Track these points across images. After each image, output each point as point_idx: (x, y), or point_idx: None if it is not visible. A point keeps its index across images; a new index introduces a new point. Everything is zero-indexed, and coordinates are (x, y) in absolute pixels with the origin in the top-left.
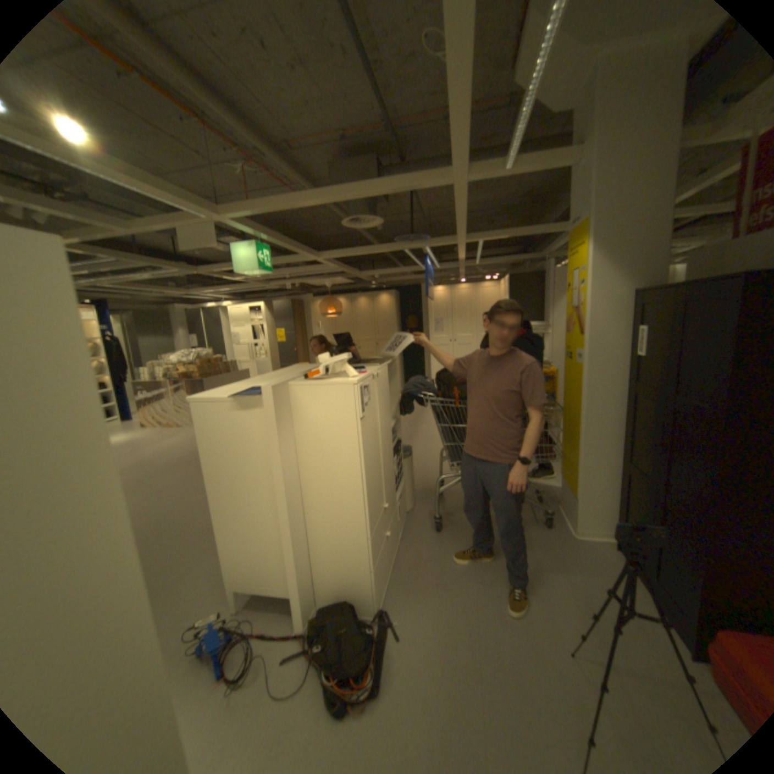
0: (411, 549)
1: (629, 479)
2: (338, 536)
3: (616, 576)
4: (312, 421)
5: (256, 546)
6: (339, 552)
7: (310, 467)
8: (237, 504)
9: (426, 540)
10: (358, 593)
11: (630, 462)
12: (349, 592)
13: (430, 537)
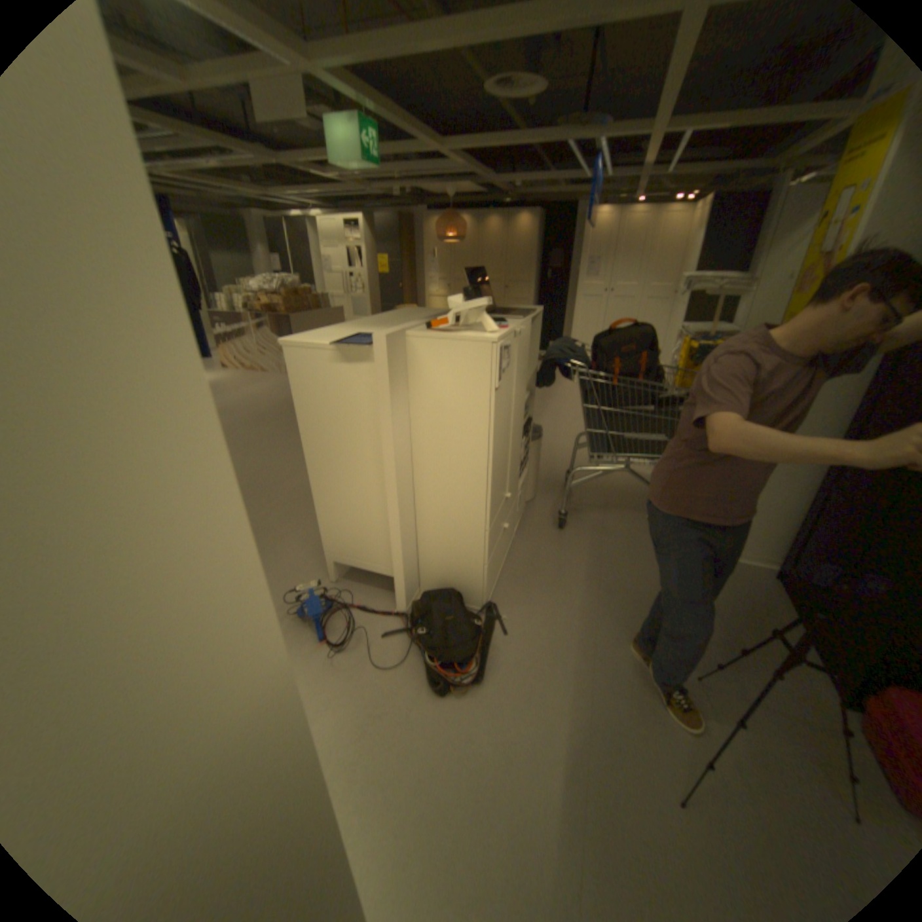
0: (527, 543)
1: (825, 502)
2: (451, 522)
3: (768, 606)
4: (432, 387)
5: (359, 521)
6: (451, 539)
7: (426, 442)
8: (339, 474)
9: (546, 536)
10: (468, 582)
11: (835, 483)
12: (458, 580)
13: (550, 533)
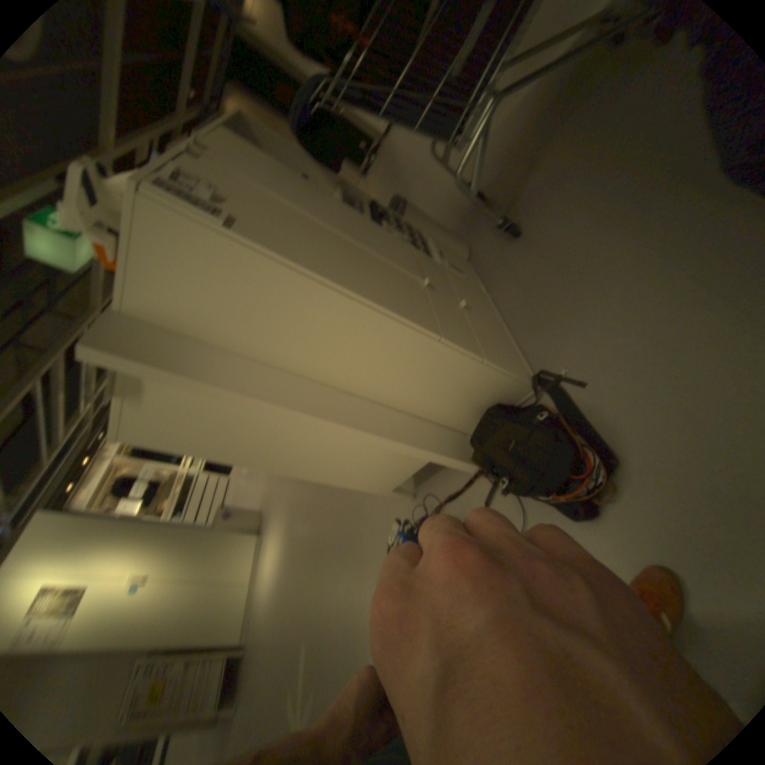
0: (507, 285)
1: None
2: (407, 372)
3: None
4: (206, 309)
5: (355, 456)
6: (429, 381)
7: (286, 351)
8: (292, 451)
9: (515, 258)
10: (493, 389)
11: None
12: (484, 397)
13: (515, 250)
